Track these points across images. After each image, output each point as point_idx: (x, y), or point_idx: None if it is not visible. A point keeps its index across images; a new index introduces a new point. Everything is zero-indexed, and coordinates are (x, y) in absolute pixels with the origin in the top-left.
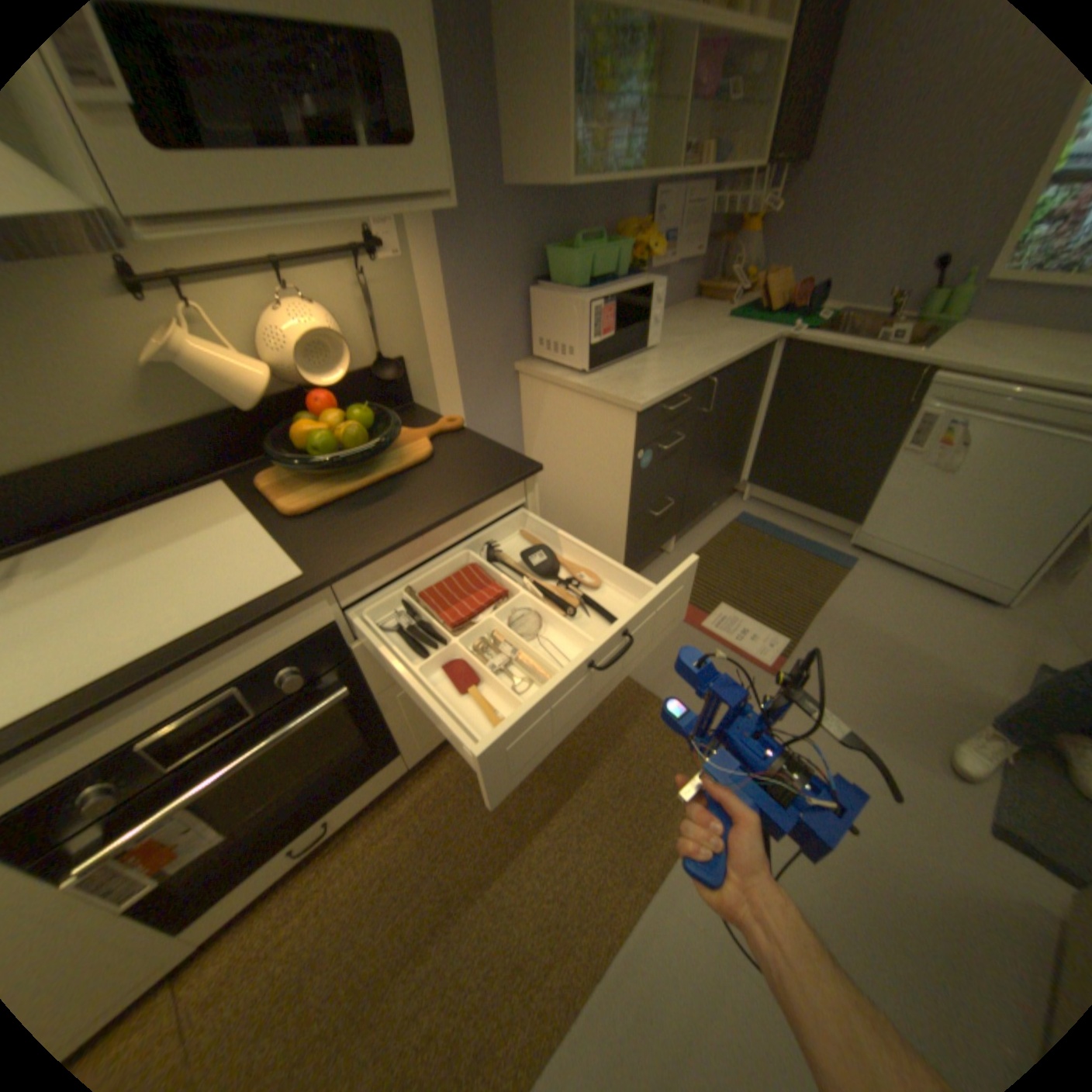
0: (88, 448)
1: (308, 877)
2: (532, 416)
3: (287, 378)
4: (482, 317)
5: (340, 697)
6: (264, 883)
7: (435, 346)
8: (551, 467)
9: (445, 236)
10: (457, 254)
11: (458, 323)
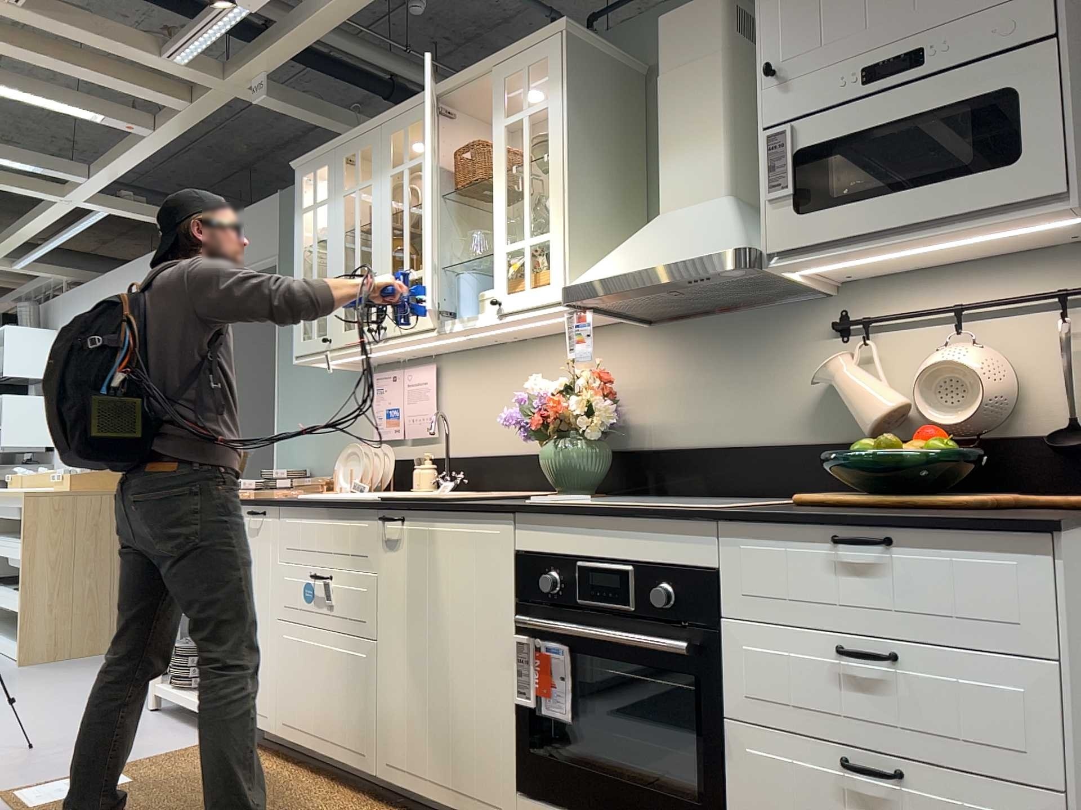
0: (764, 443)
1: None
2: None
3: (931, 421)
4: None
5: (679, 648)
6: None
7: None
8: None
9: None
10: None
11: None
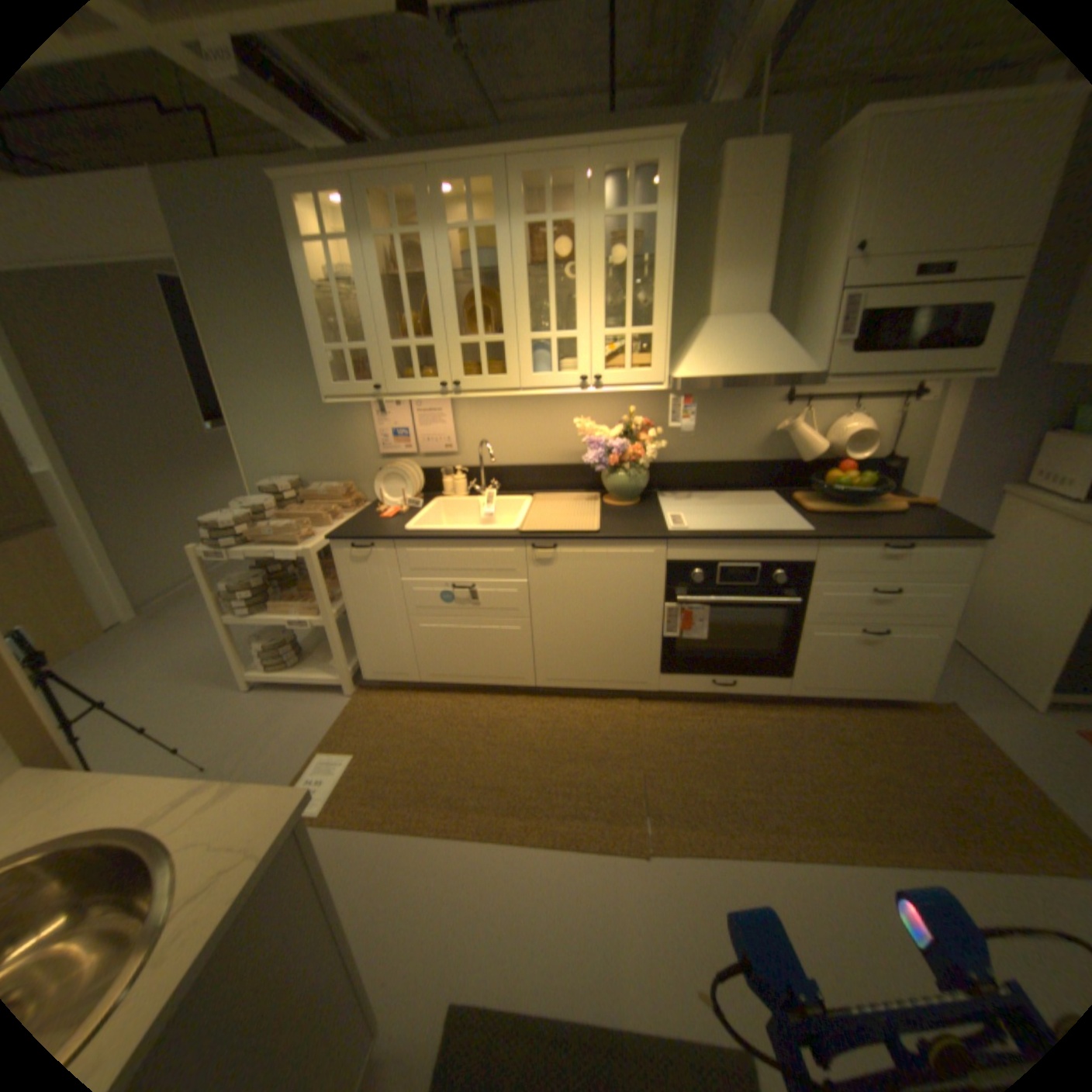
0: (733, 461)
1: (711, 711)
2: (1007, 529)
3: (833, 453)
4: (989, 445)
5: (797, 604)
6: (698, 690)
7: (938, 457)
8: (1010, 575)
9: (981, 391)
10: (986, 402)
11: (965, 446)
